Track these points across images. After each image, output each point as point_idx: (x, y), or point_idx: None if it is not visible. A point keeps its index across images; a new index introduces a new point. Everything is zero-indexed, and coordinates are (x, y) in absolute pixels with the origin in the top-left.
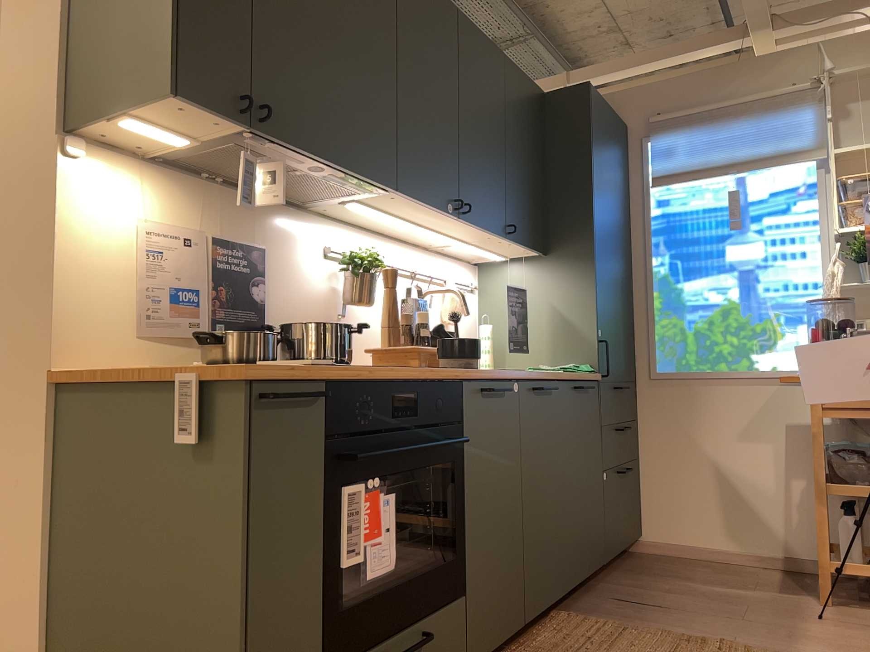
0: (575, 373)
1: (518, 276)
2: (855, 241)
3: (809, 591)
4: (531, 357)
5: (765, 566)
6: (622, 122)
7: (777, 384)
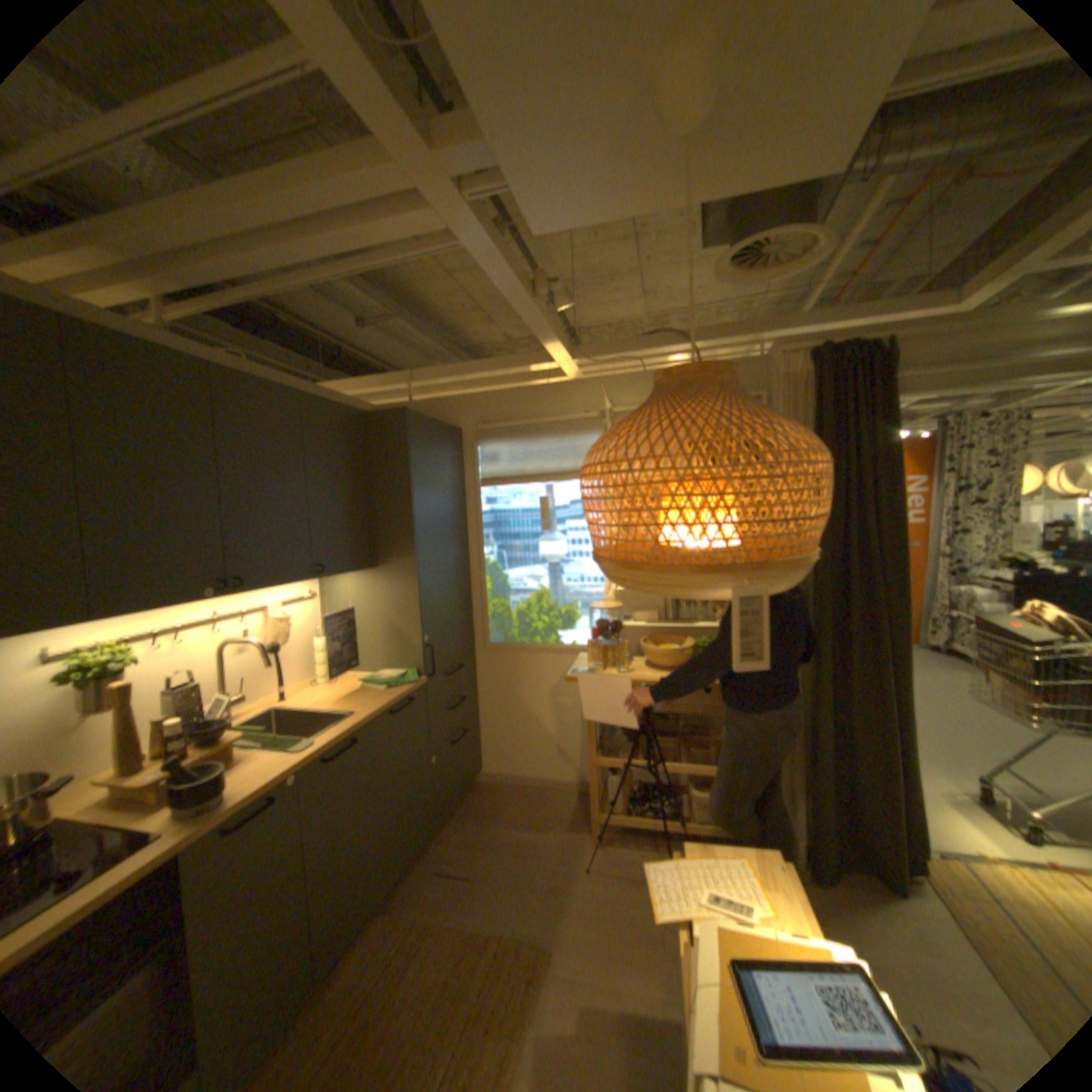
0: (396, 688)
1: (352, 586)
2: None
3: (588, 827)
4: (366, 660)
5: (566, 791)
6: (457, 425)
7: (575, 656)
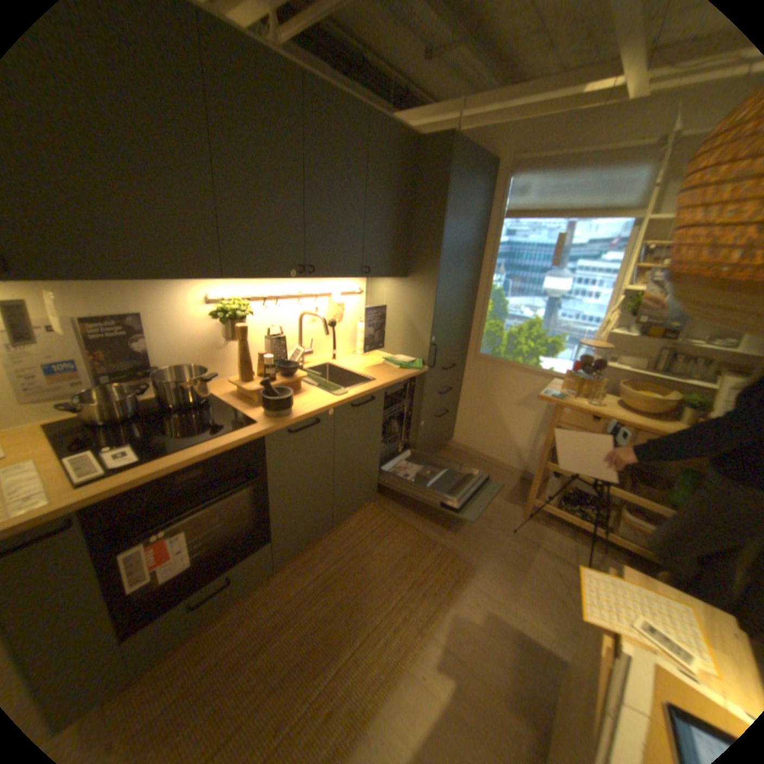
0: (406, 369)
1: (388, 289)
2: (640, 293)
3: (523, 502)
4: (389, 345)
5: (511, 472)
6: (496, 154)
7: (549, 379)
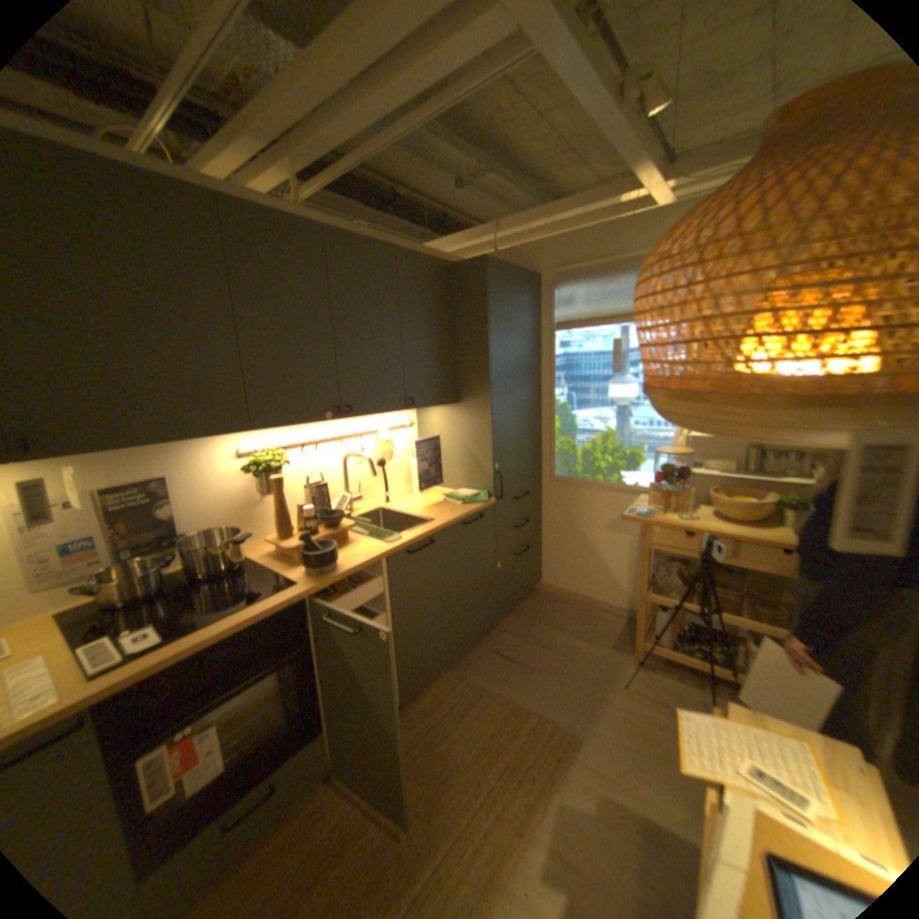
0: (470, 504)
1: (440, 418)
2: None
3: (633, 650)
4: (449, 479)
5: (616, 614)
6: (536, 270)
7: (637, 496)
